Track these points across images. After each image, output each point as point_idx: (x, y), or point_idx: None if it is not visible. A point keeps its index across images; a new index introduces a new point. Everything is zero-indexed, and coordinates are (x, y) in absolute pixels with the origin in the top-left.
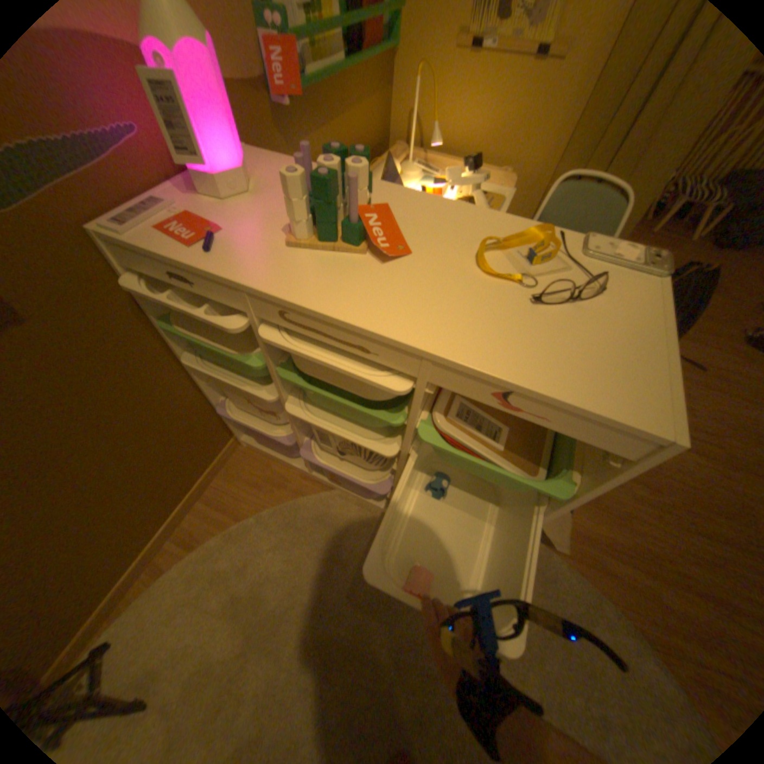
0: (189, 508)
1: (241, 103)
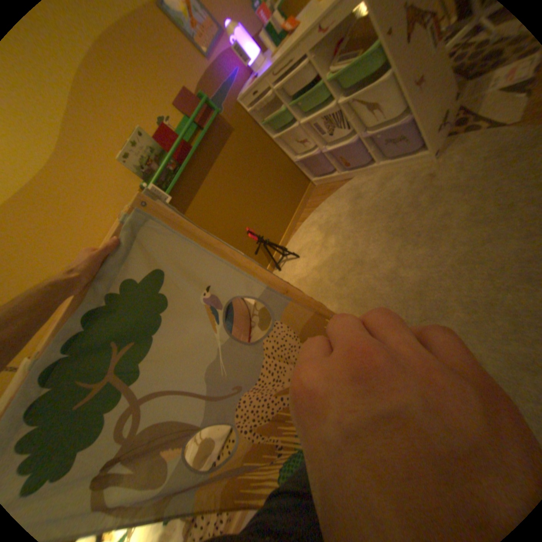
0: (301, 211)
1: (259, 40)
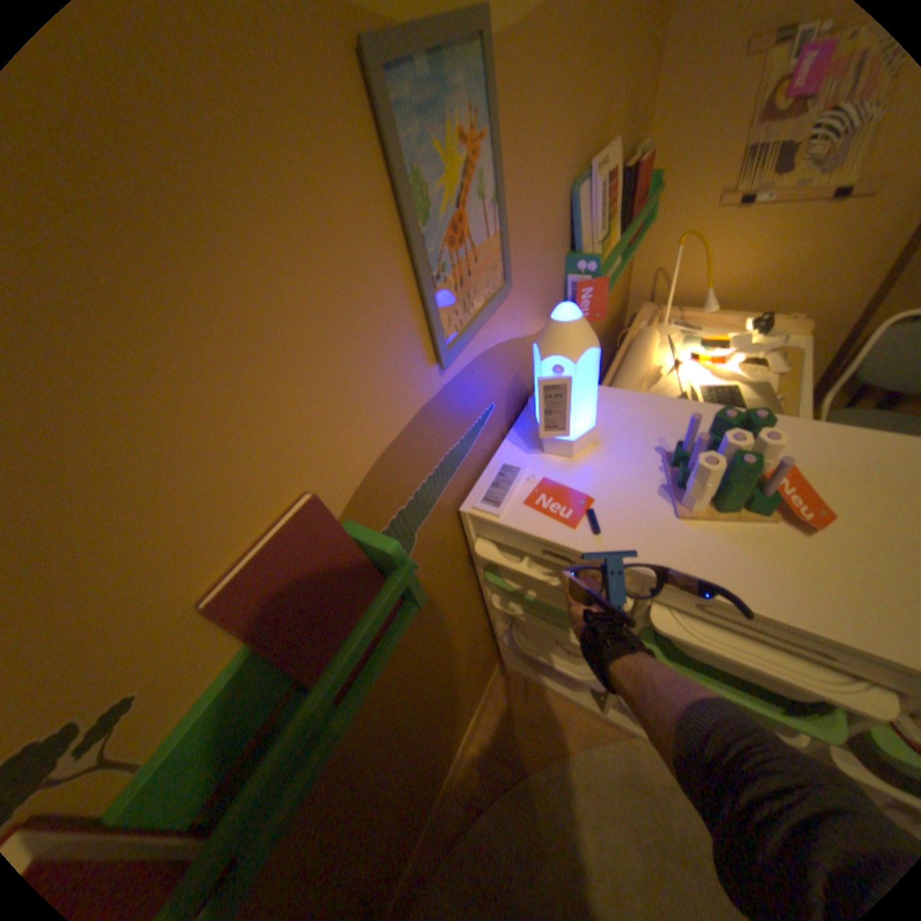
0: (464, 755)
1: None
